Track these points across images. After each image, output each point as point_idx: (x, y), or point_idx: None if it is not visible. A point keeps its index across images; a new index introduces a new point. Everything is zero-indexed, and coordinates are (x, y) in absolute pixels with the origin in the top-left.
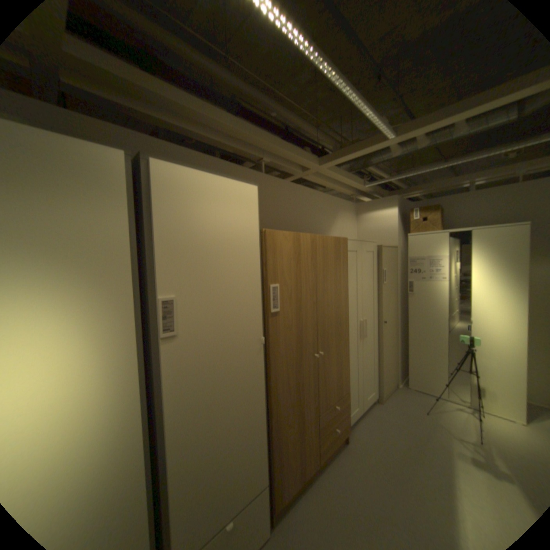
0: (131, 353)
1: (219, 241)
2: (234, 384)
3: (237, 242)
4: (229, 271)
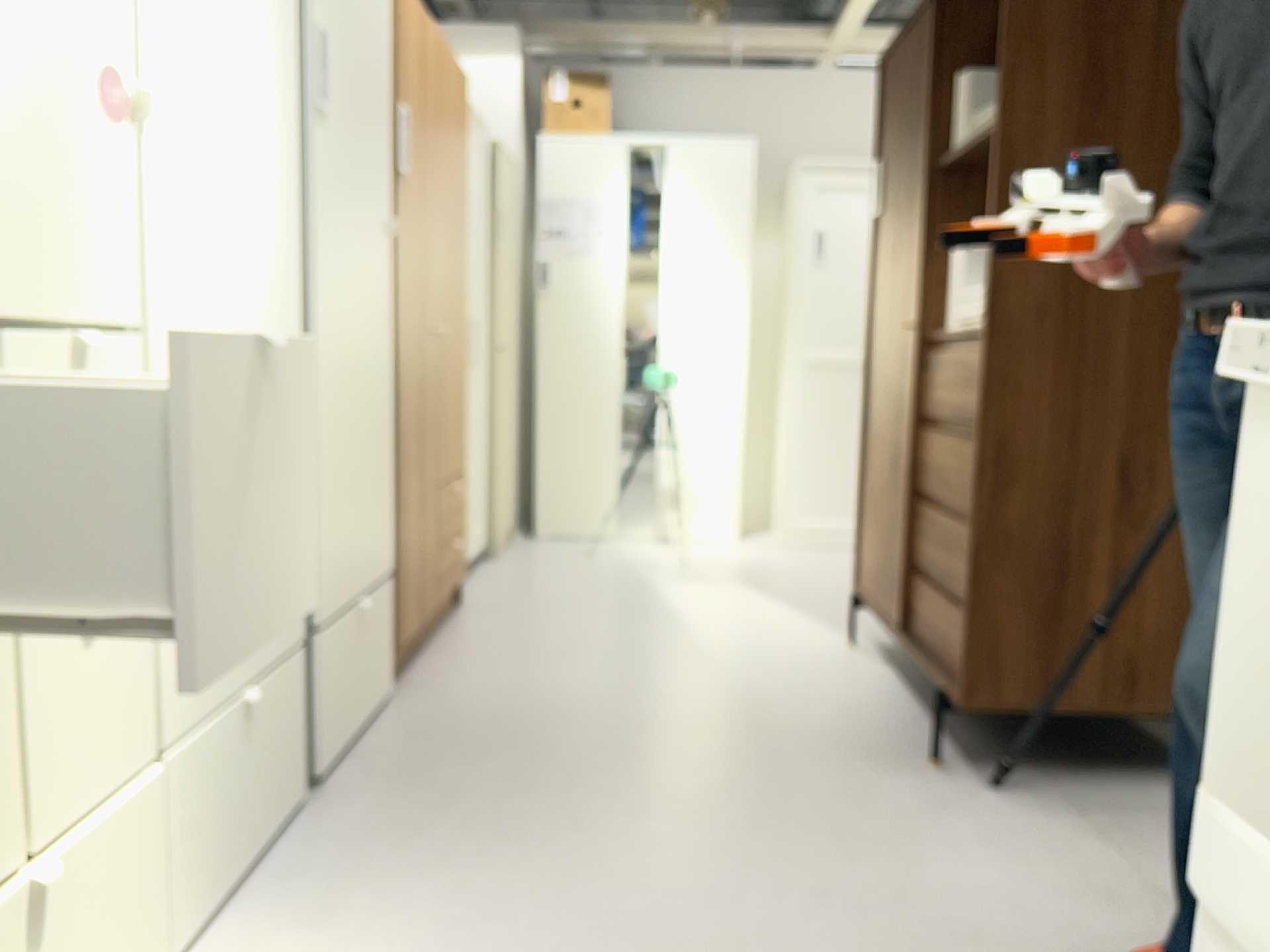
0: (287, 110)
1: None
2: (365, 294)
3: None
4: (363, 26)
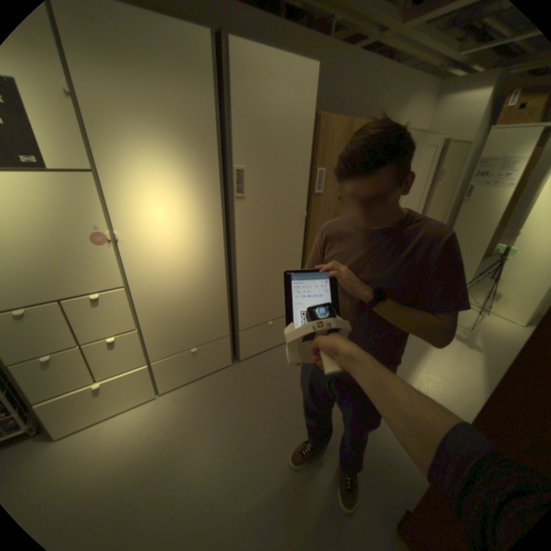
0: (218, 204)
1: (279, 123)
2: (280, 242)
3: (294, 125)
4: (285, 152)
